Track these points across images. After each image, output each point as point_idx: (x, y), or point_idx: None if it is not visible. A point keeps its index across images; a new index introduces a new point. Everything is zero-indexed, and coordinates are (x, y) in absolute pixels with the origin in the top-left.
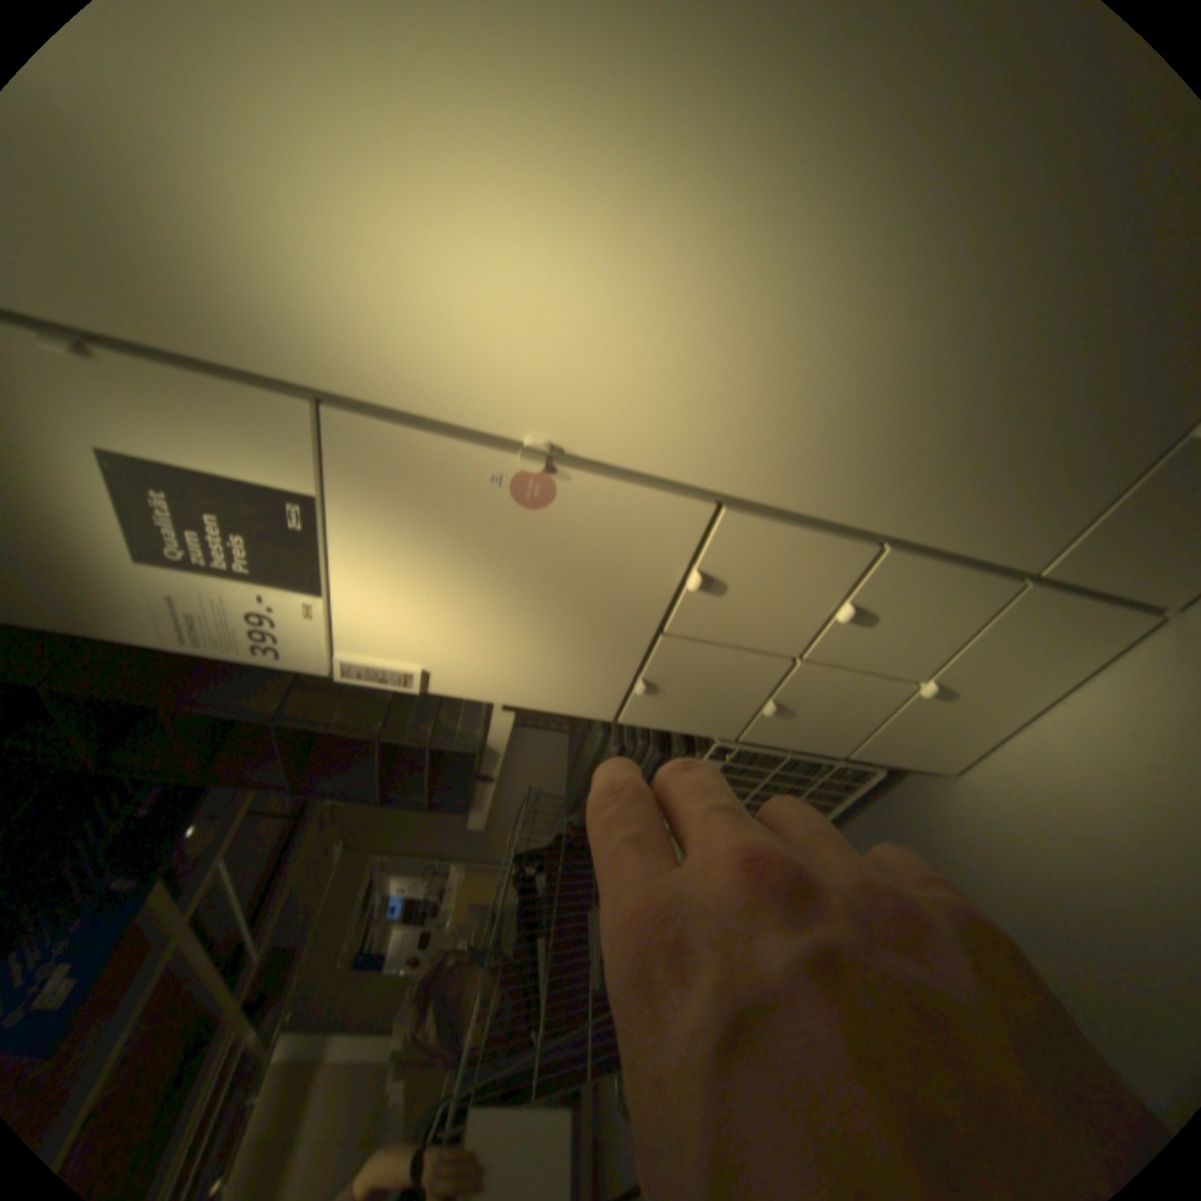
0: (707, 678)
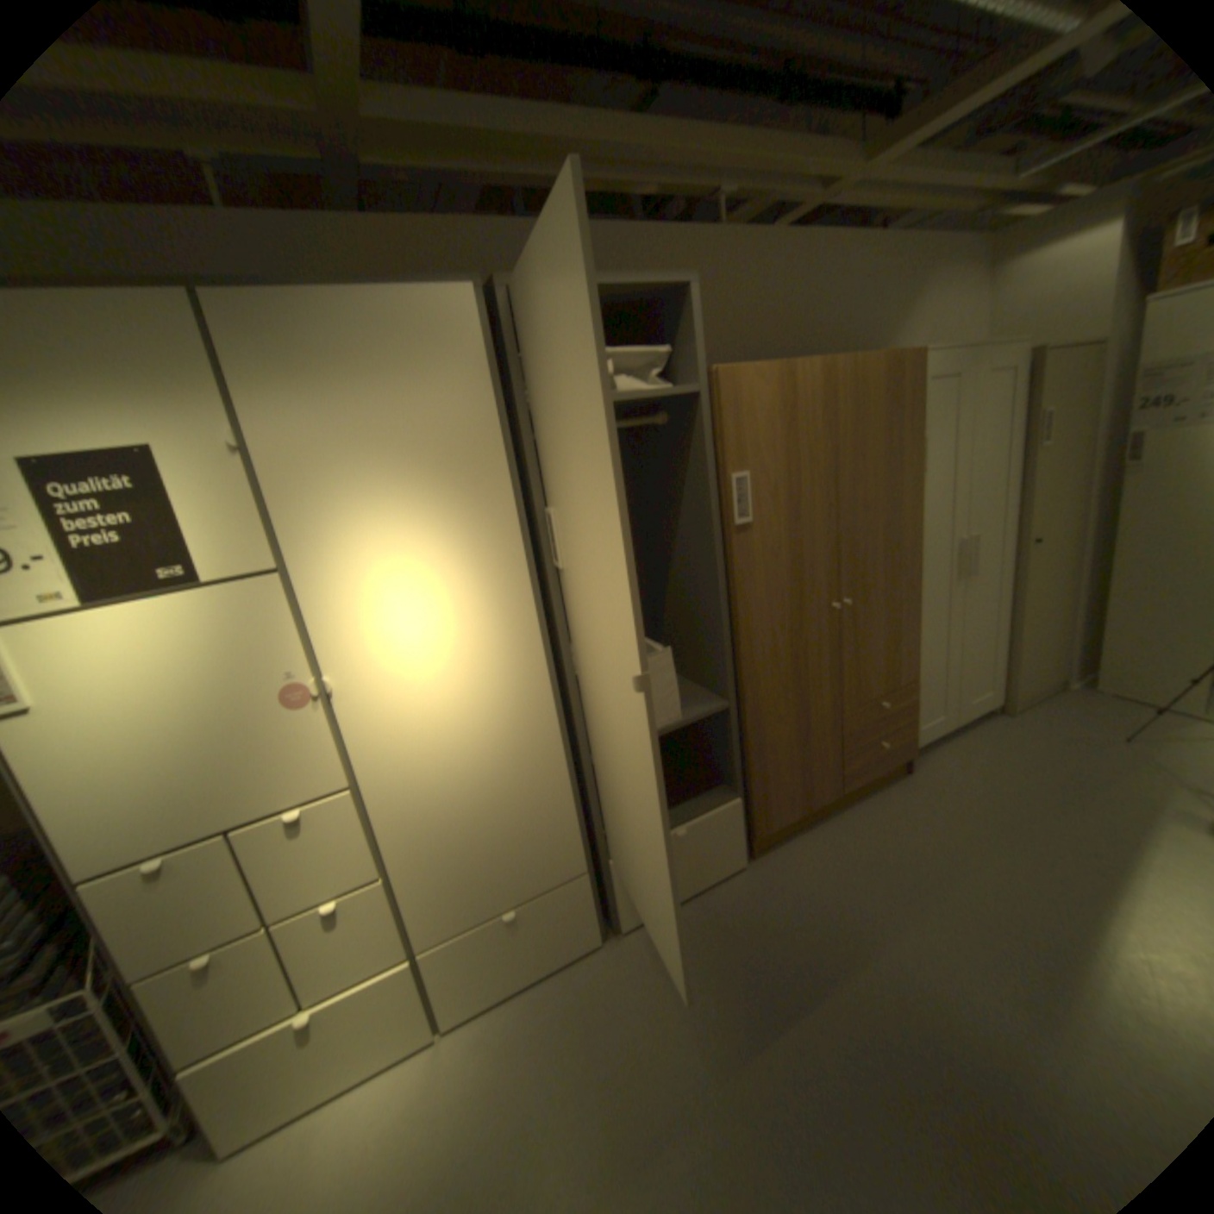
0: (197, 895)
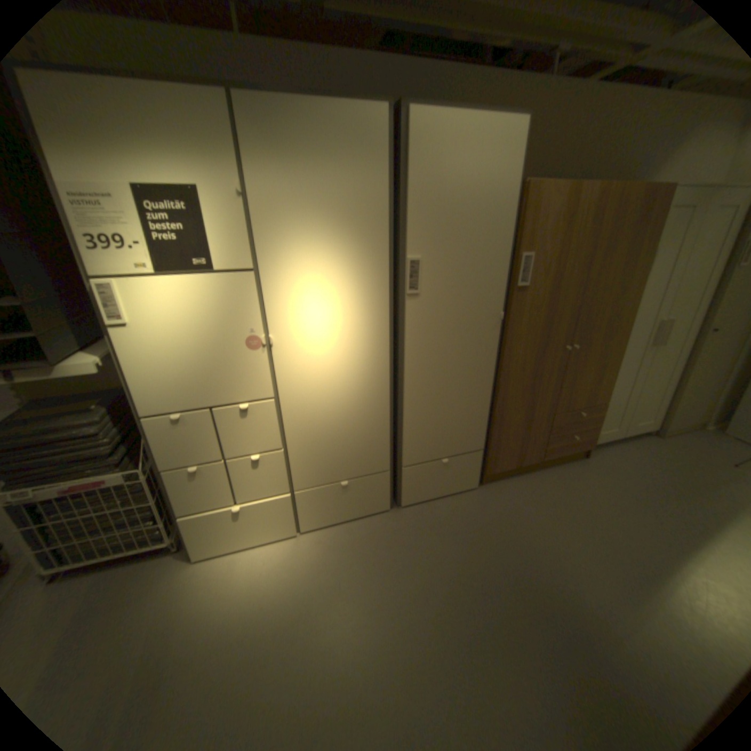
0: (195, 436)
